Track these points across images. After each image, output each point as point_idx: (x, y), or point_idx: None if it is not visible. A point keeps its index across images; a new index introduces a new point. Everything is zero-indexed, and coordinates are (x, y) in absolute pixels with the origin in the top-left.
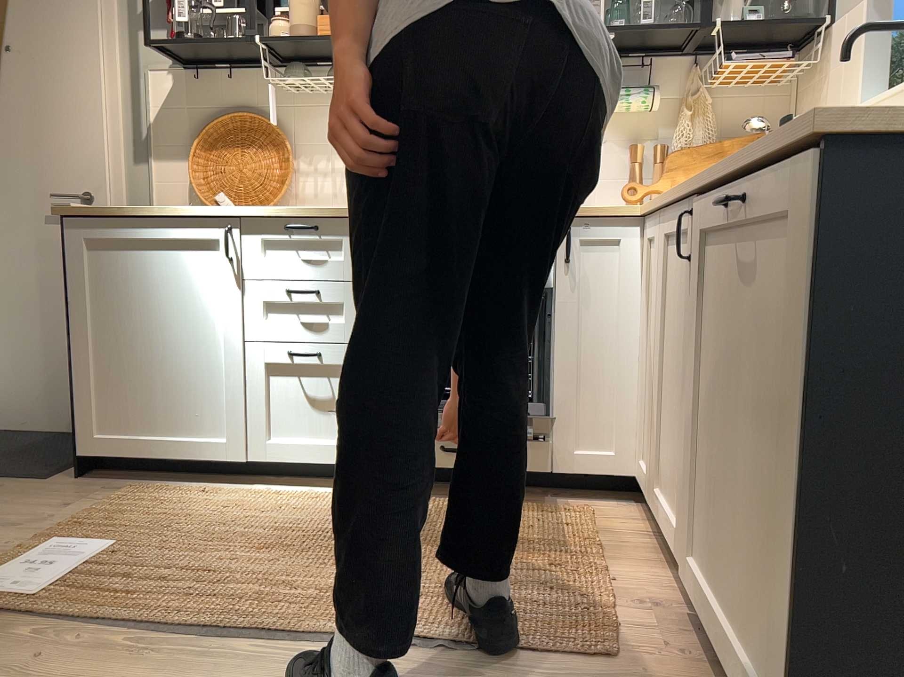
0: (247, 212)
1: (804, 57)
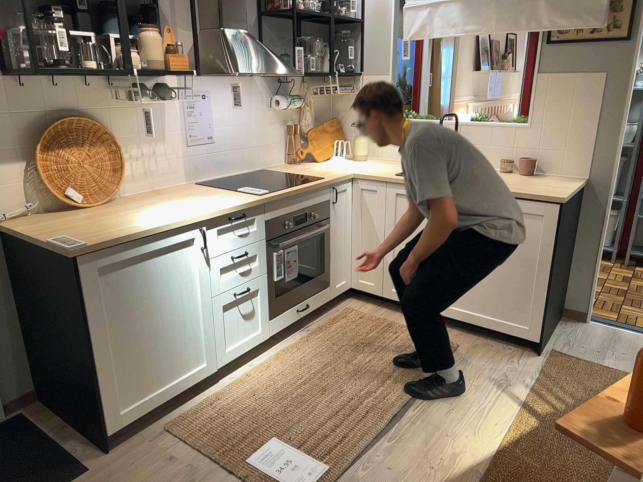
0: (211, 216)
1: (341, 81)
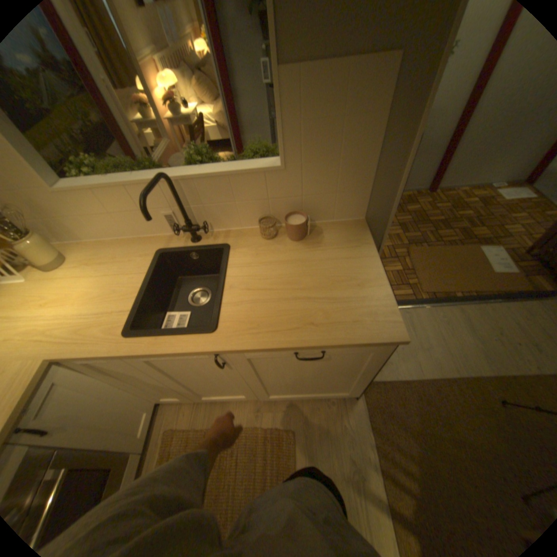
0: None
1: None
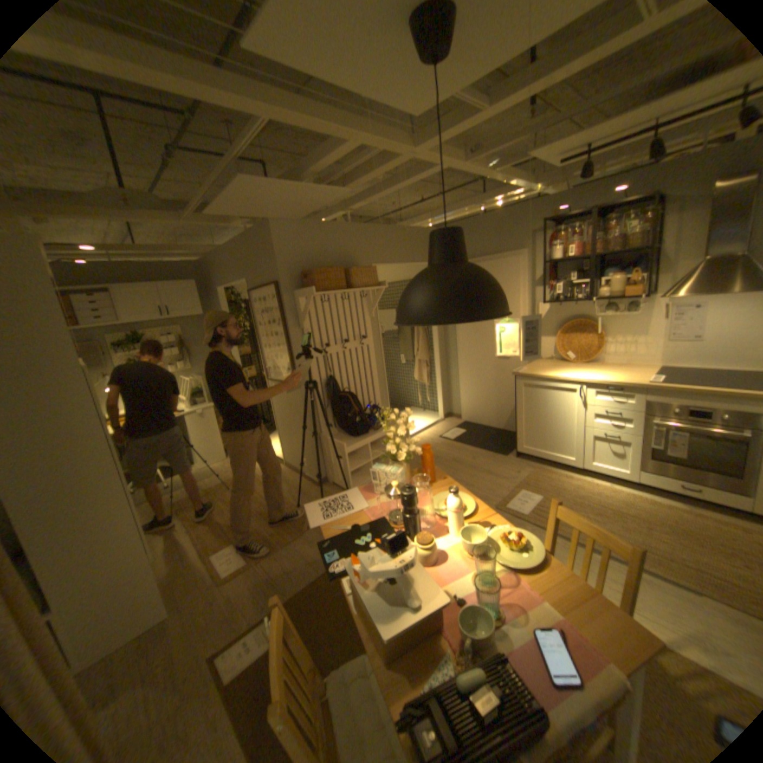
0: (589, 381)
1: None
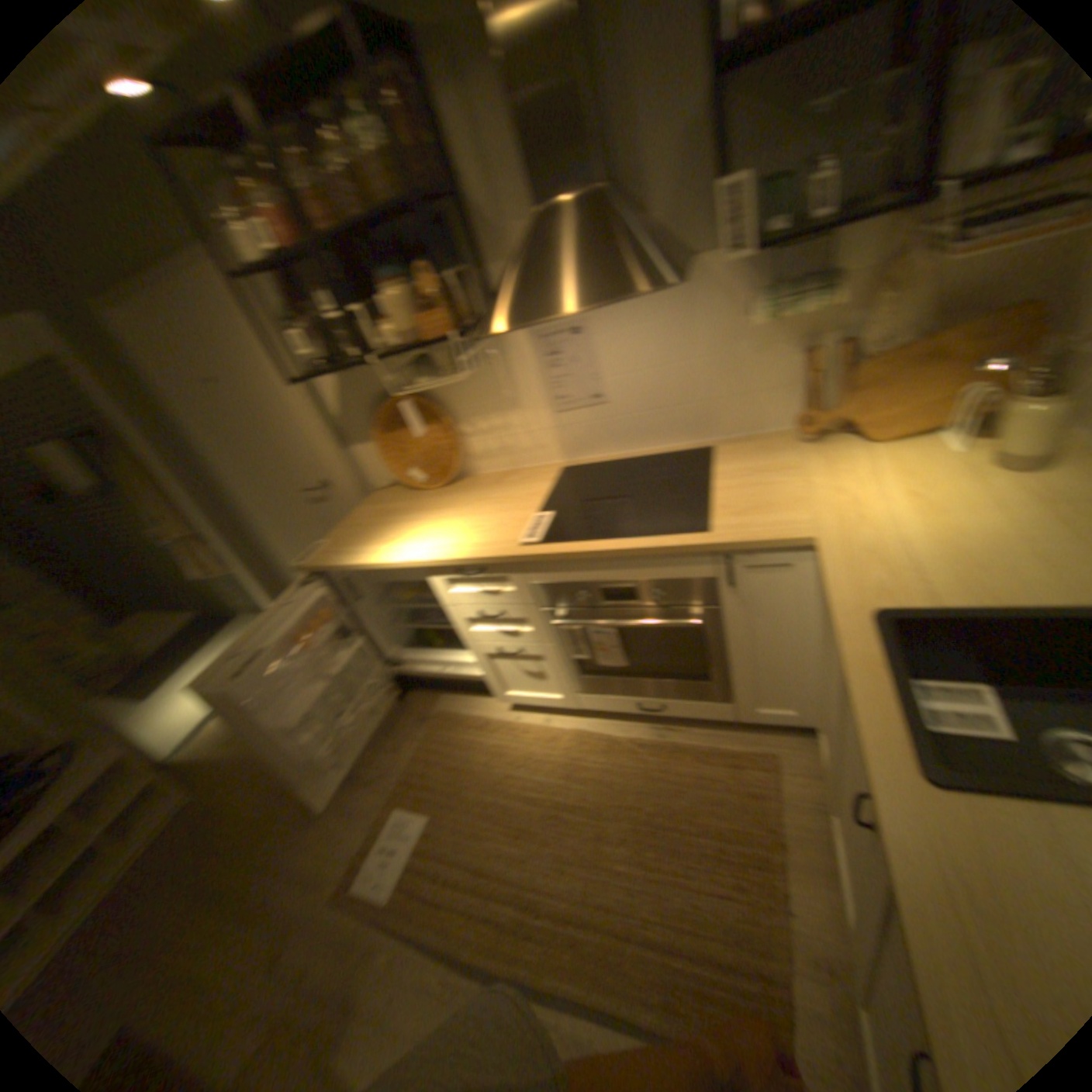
0: (419, 565)
1: None
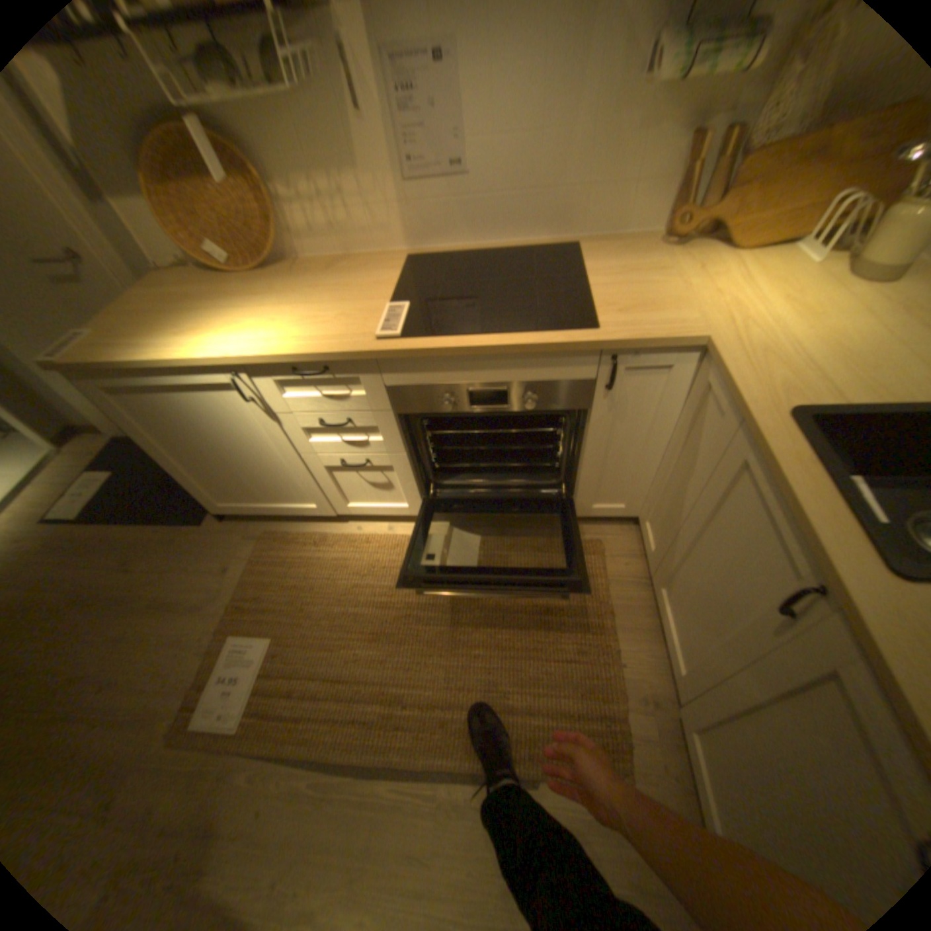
0: (247, 361)
1: None
